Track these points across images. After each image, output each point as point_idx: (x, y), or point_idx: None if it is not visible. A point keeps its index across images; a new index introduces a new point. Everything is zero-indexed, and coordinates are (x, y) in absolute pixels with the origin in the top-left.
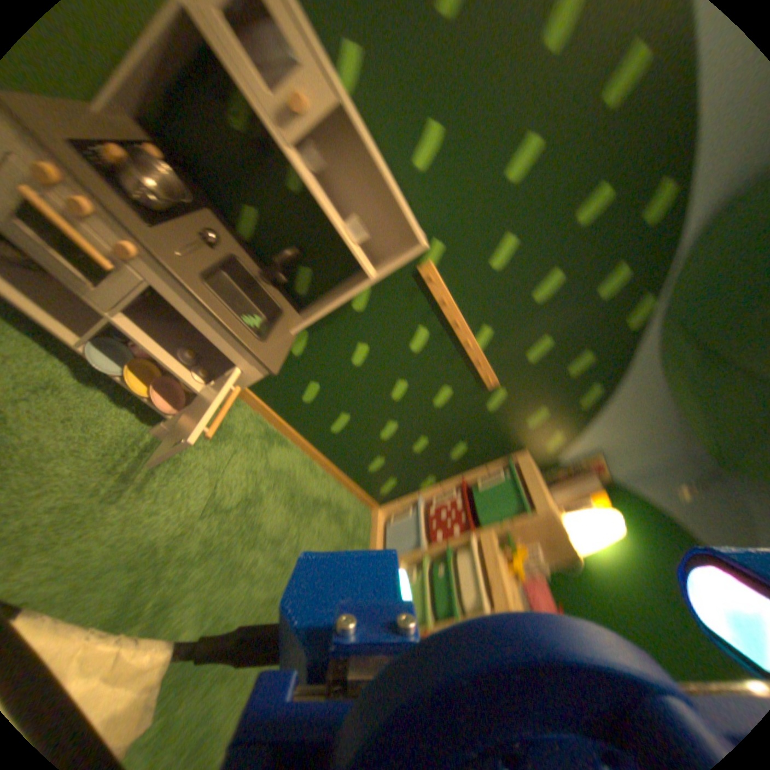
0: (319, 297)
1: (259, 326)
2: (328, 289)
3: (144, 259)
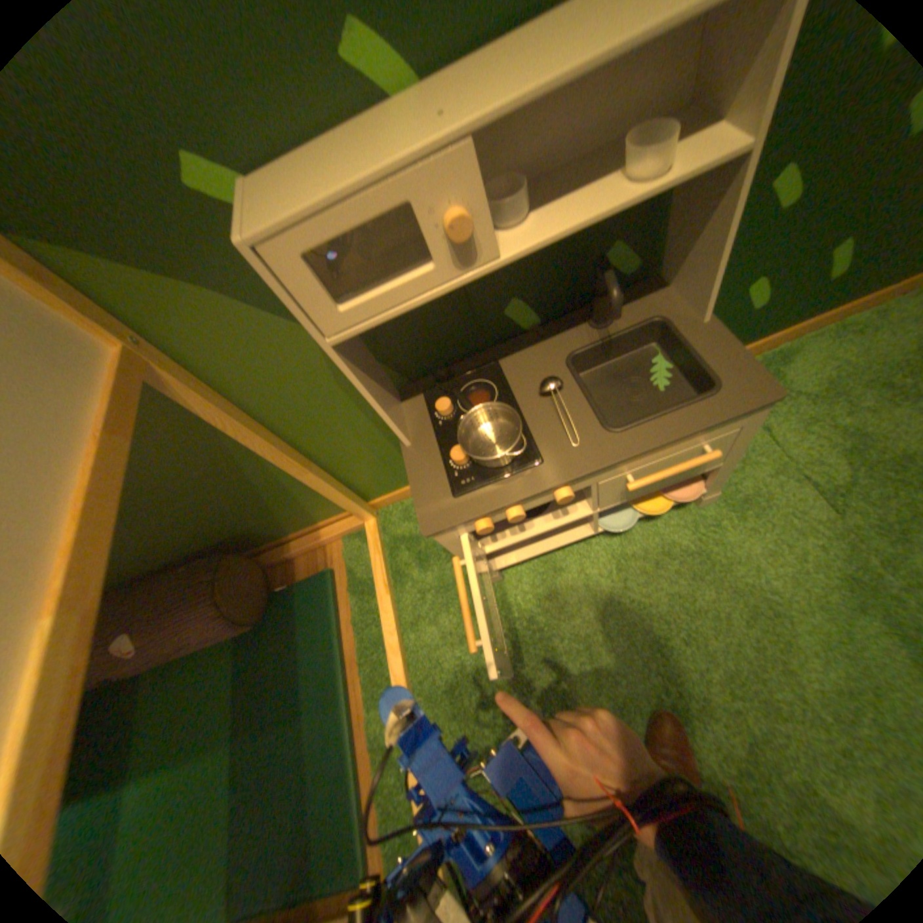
0: (662, 240)
1: (672, 363)
2: (665, 220)
3: (578, 484)
